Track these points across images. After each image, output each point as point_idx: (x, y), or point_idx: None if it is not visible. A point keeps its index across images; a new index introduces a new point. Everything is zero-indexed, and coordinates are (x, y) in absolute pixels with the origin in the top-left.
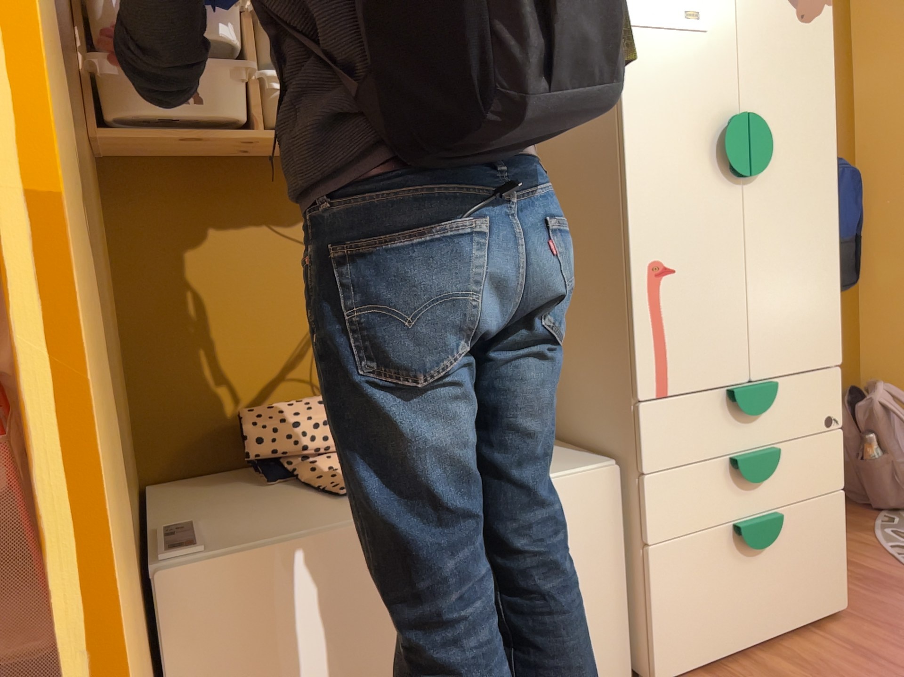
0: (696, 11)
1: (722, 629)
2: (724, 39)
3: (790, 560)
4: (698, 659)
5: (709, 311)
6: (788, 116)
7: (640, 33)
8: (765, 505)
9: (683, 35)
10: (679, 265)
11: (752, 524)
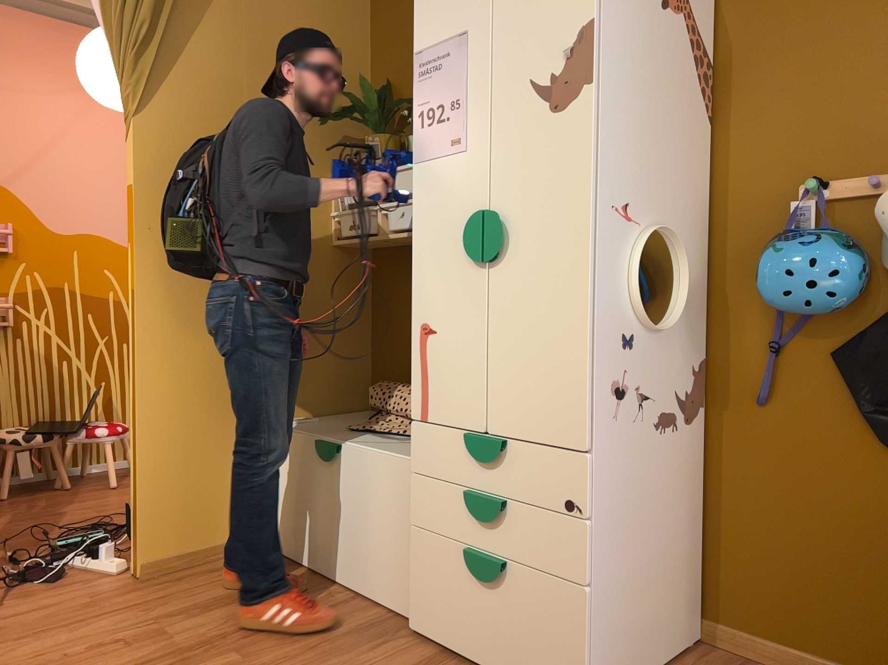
0: (457, 137)
1: (454, 628)
2: (477, 152)
3: (518, 618)
4: (436, 636)
5: (456, 366)
6: (534, 203)
7: (423, 165)
8: (496, 549)
9: (449, 158)
10: (437, 327)
11: (470, 553)
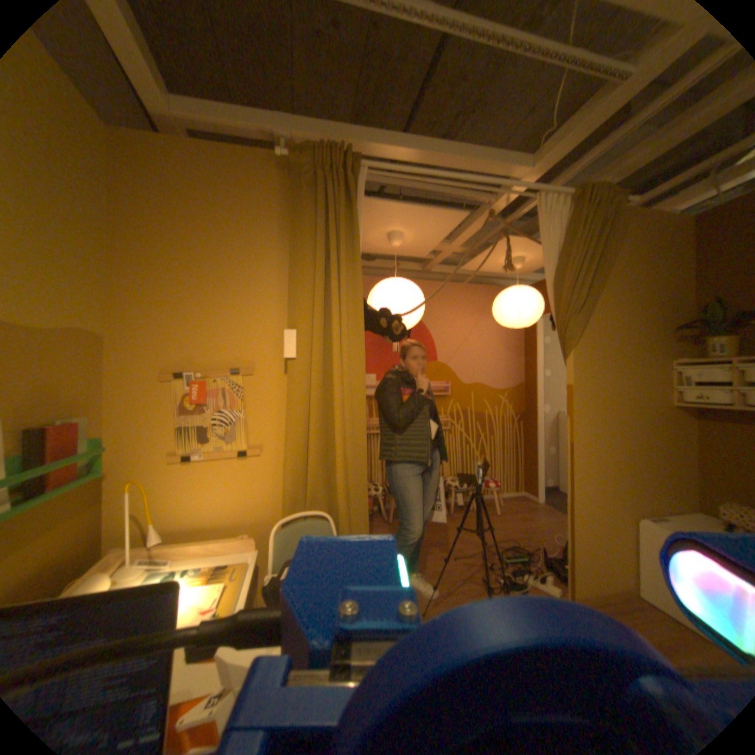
0: None
1: None
2: None
3: None
4: None
5: None
6: None
7: None
8: None
9: None
10: None
11: None
